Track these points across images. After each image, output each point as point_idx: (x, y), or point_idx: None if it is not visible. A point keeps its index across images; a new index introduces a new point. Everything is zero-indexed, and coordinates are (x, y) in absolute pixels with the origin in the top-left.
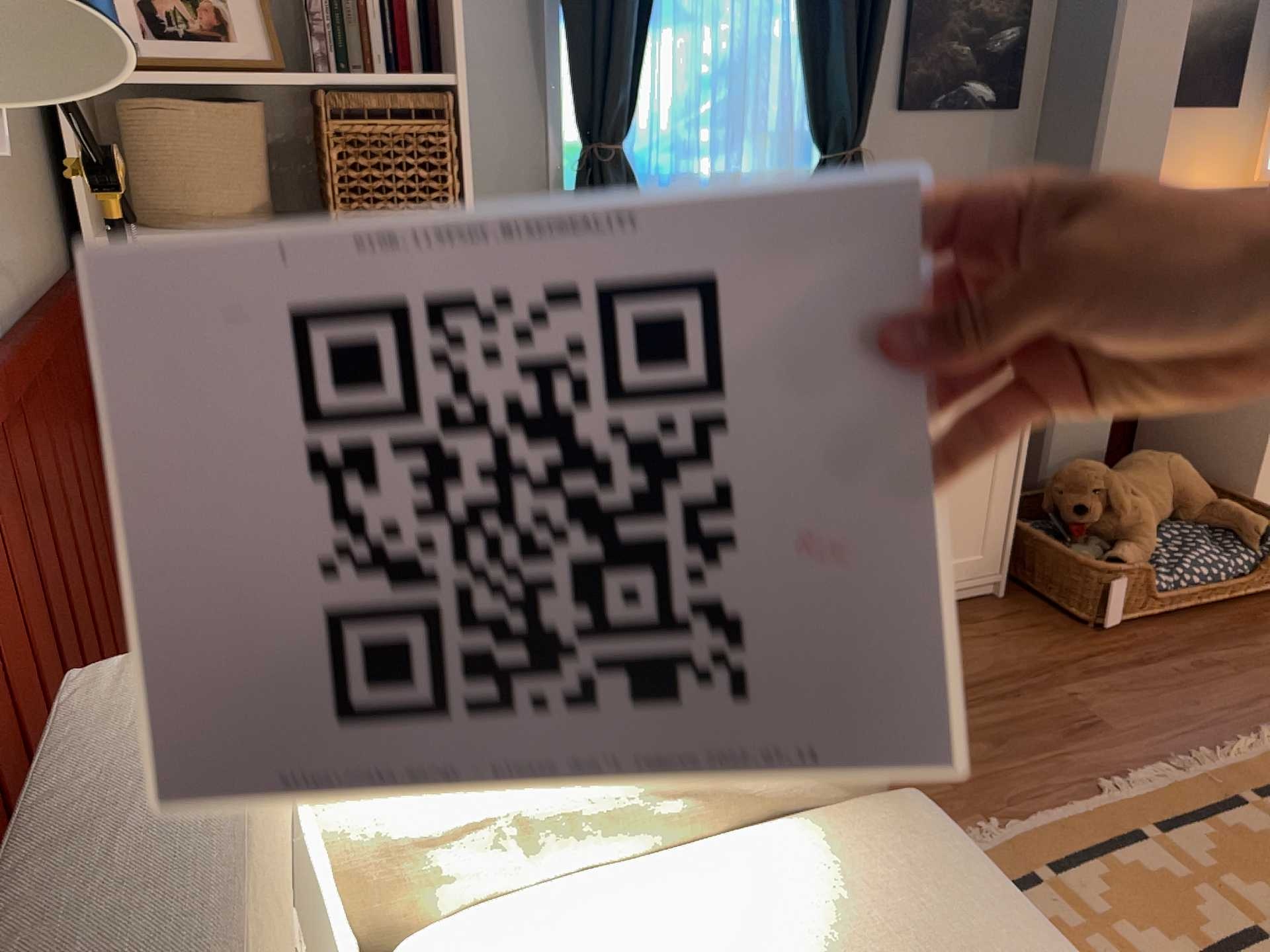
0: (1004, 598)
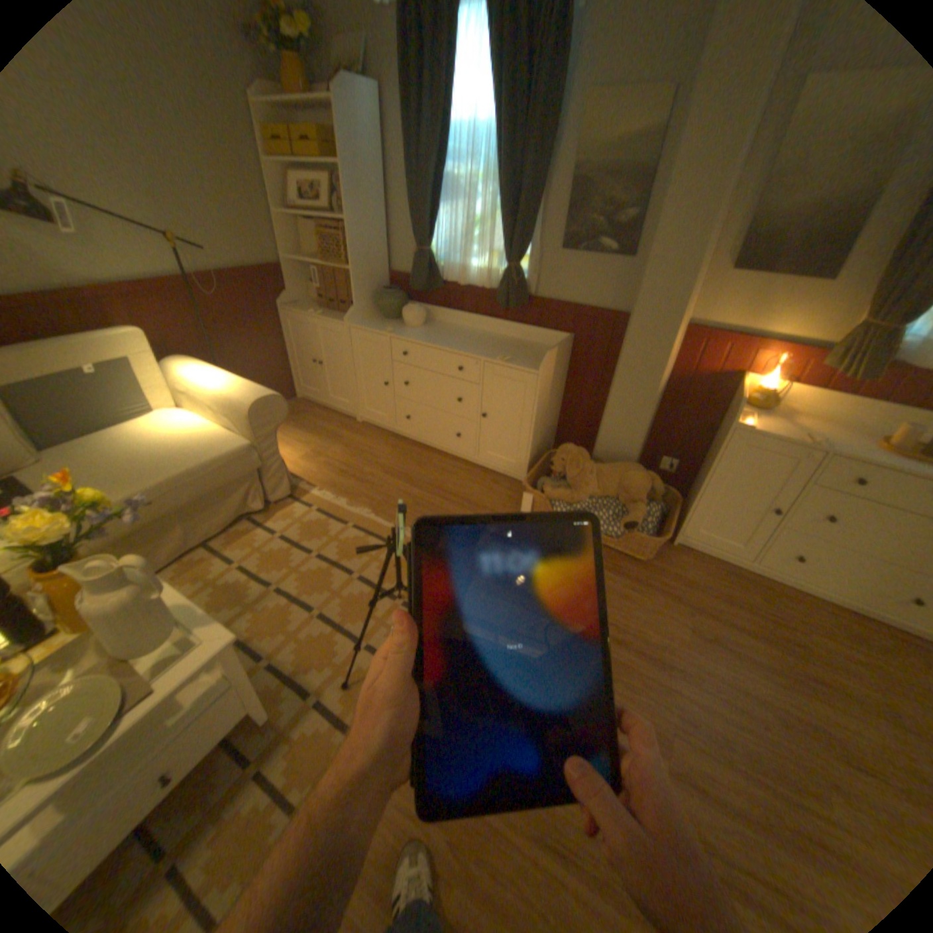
0: (522, 487)
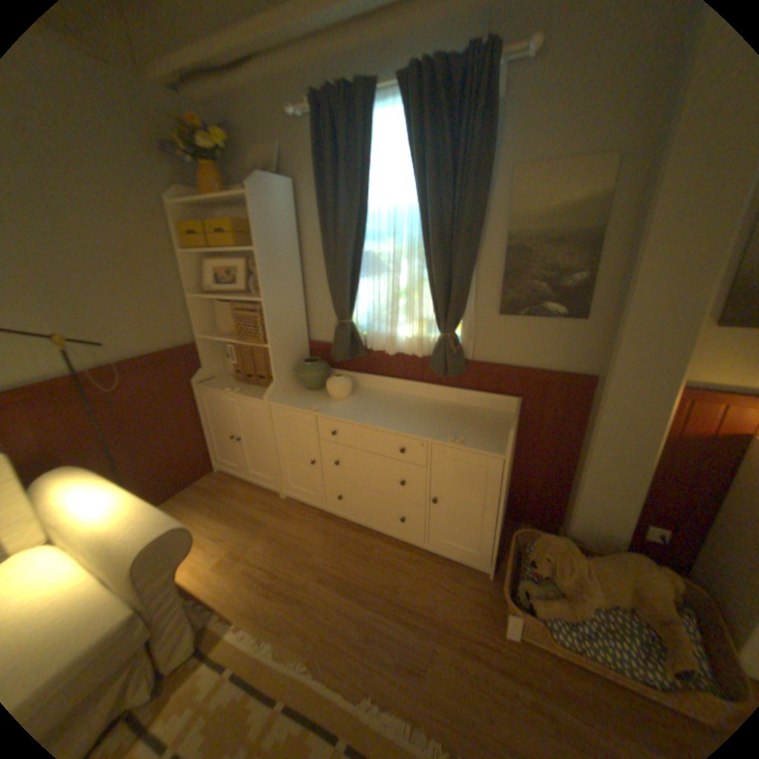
0: (491, 582)
